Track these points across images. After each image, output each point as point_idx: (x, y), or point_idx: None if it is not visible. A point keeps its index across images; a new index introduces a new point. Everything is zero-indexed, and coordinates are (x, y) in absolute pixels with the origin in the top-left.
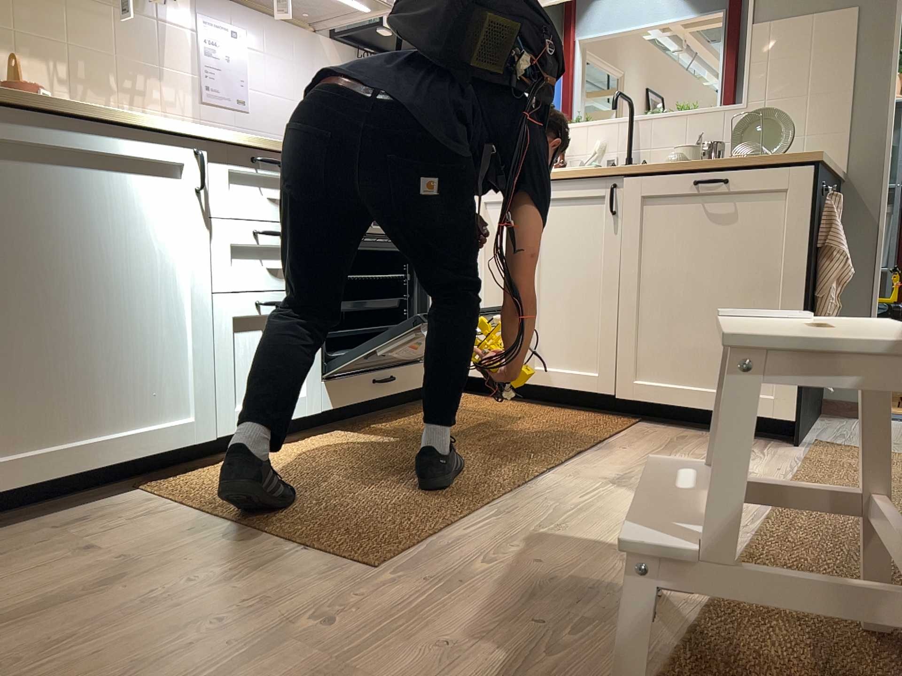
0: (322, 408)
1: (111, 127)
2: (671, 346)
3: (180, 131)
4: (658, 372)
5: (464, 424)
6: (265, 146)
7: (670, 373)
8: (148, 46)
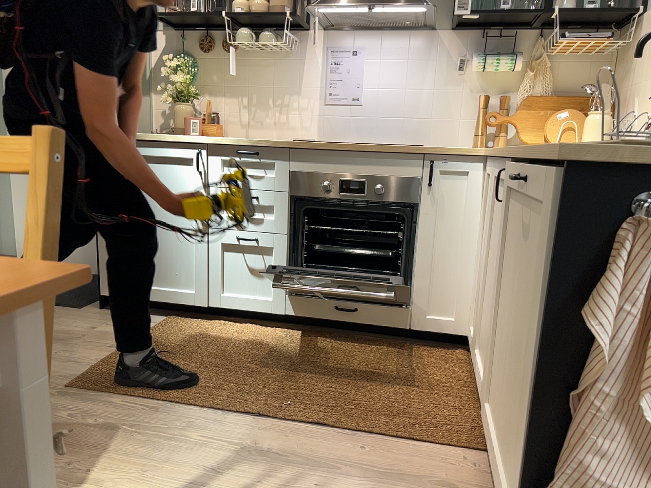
0: (285, 313)
1: (157, 142)
2: (504, 387)
3: (187, 140)
4: (497, 412)
5: (356, 368)
6: (242, 143)
7: (500, 420)
8: (290, 74)
